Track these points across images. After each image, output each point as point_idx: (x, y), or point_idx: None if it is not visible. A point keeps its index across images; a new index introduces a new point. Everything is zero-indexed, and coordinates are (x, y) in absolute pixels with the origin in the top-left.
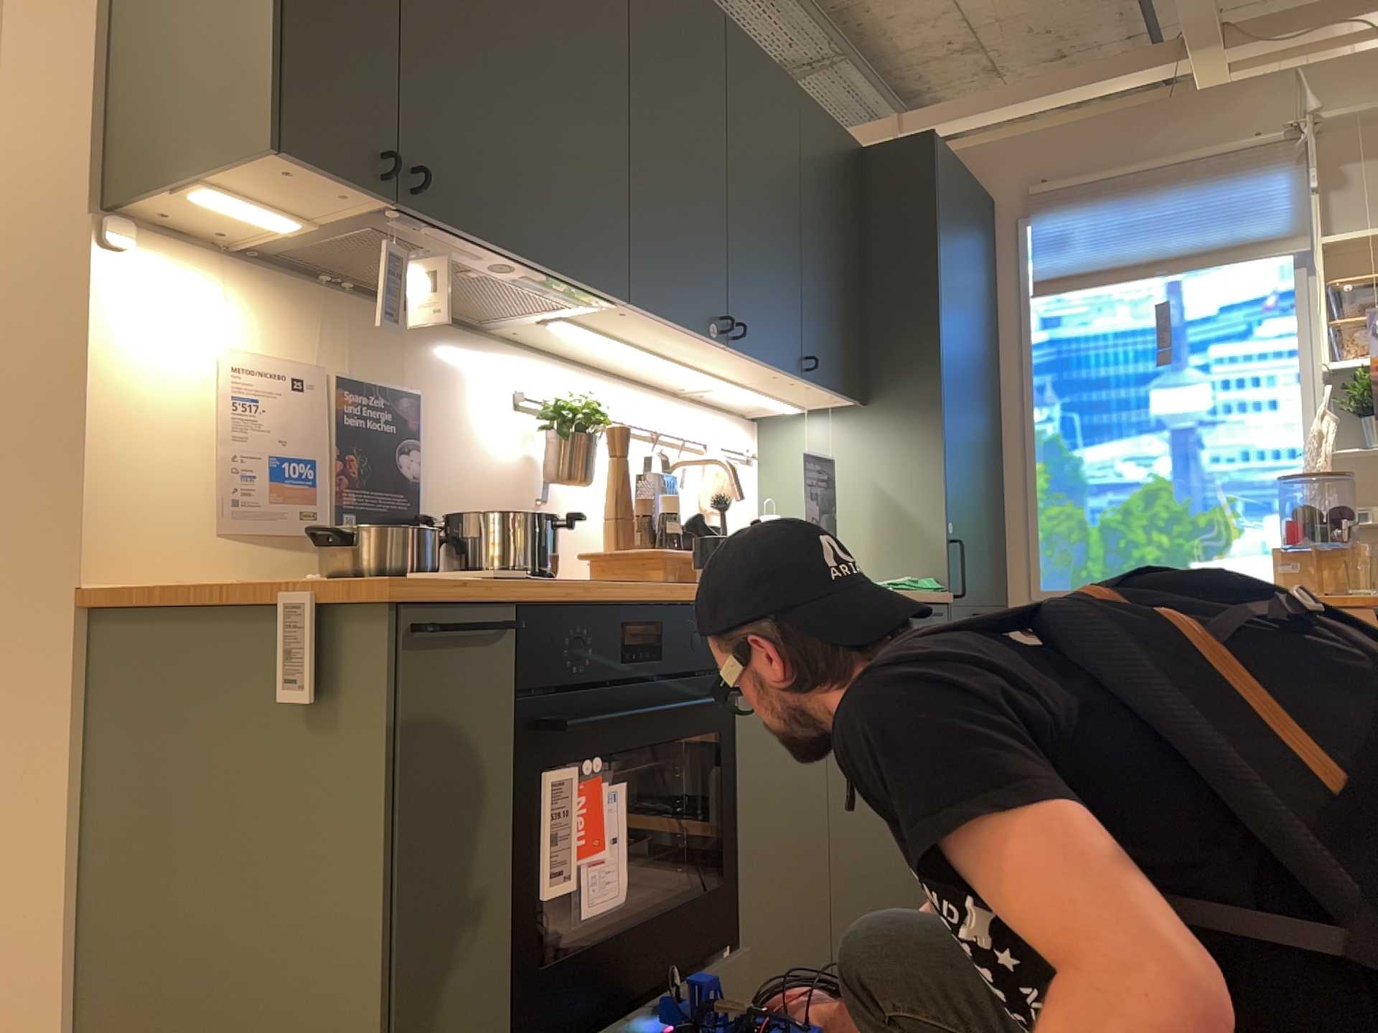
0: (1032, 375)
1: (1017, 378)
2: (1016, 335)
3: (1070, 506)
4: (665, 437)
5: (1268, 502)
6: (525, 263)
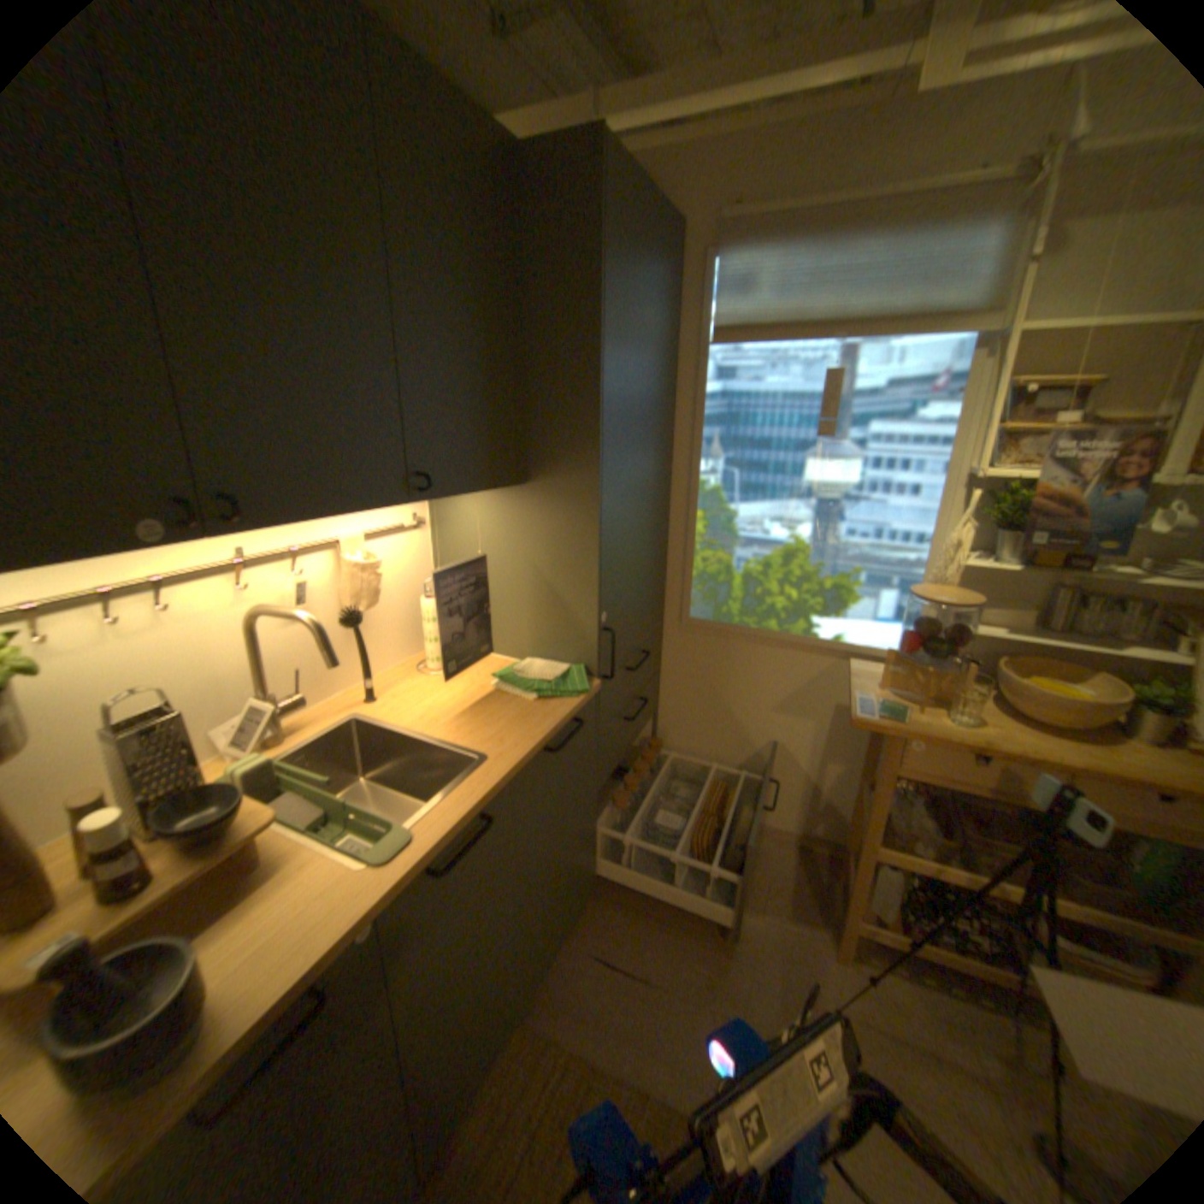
0: (703, 427)
1: (689, 426)
2: (692, 381)
3: (720, 553)
4: (262, 557)
5: (888, 576)
6: None
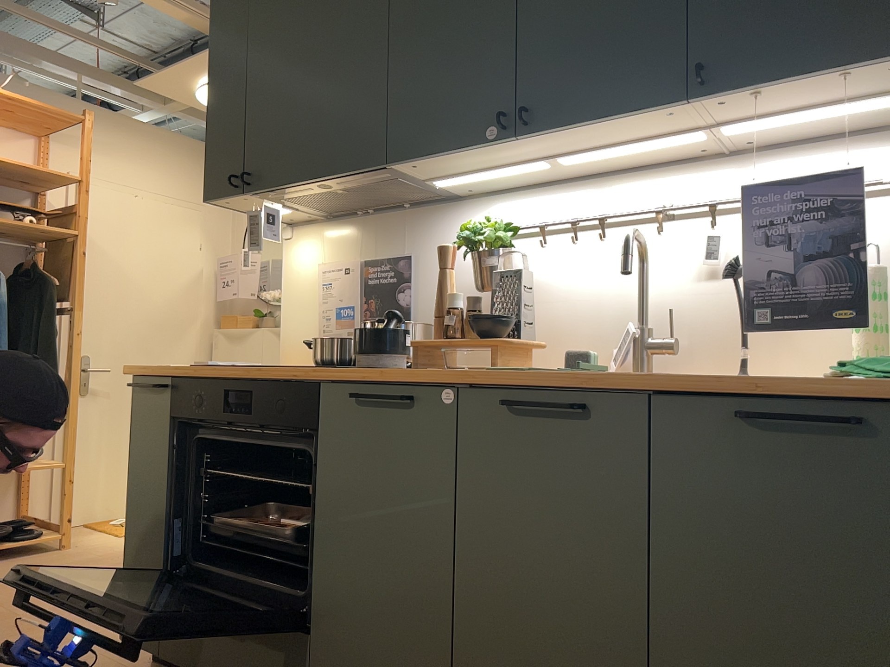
0: None
1: None
2: None
3: None
4: (688, 212)
5: None
6: (317, 181)
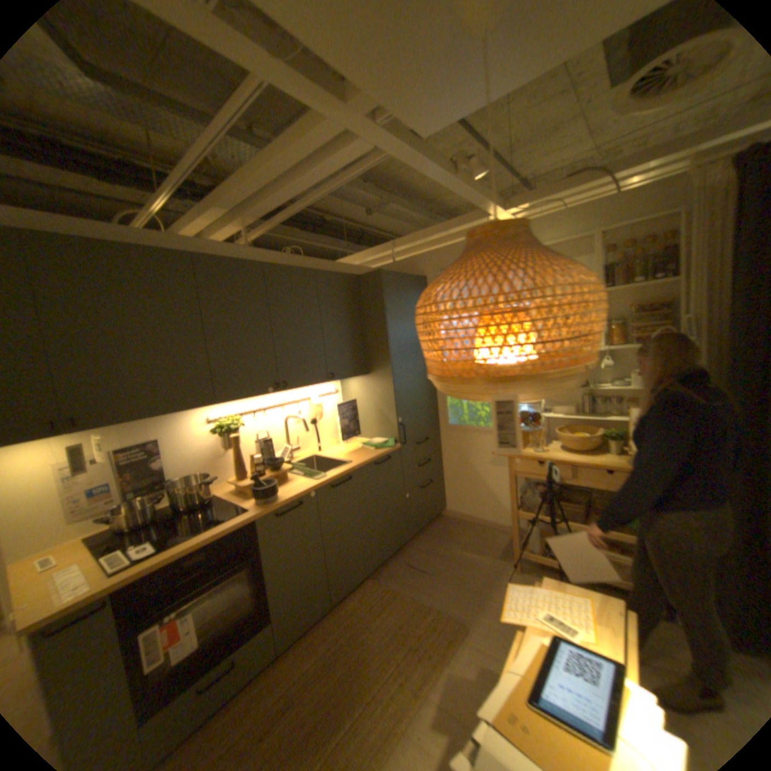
0: None
1: None
2: None
3: None
4: (289, 403)
5: None
6: (152, 417)
